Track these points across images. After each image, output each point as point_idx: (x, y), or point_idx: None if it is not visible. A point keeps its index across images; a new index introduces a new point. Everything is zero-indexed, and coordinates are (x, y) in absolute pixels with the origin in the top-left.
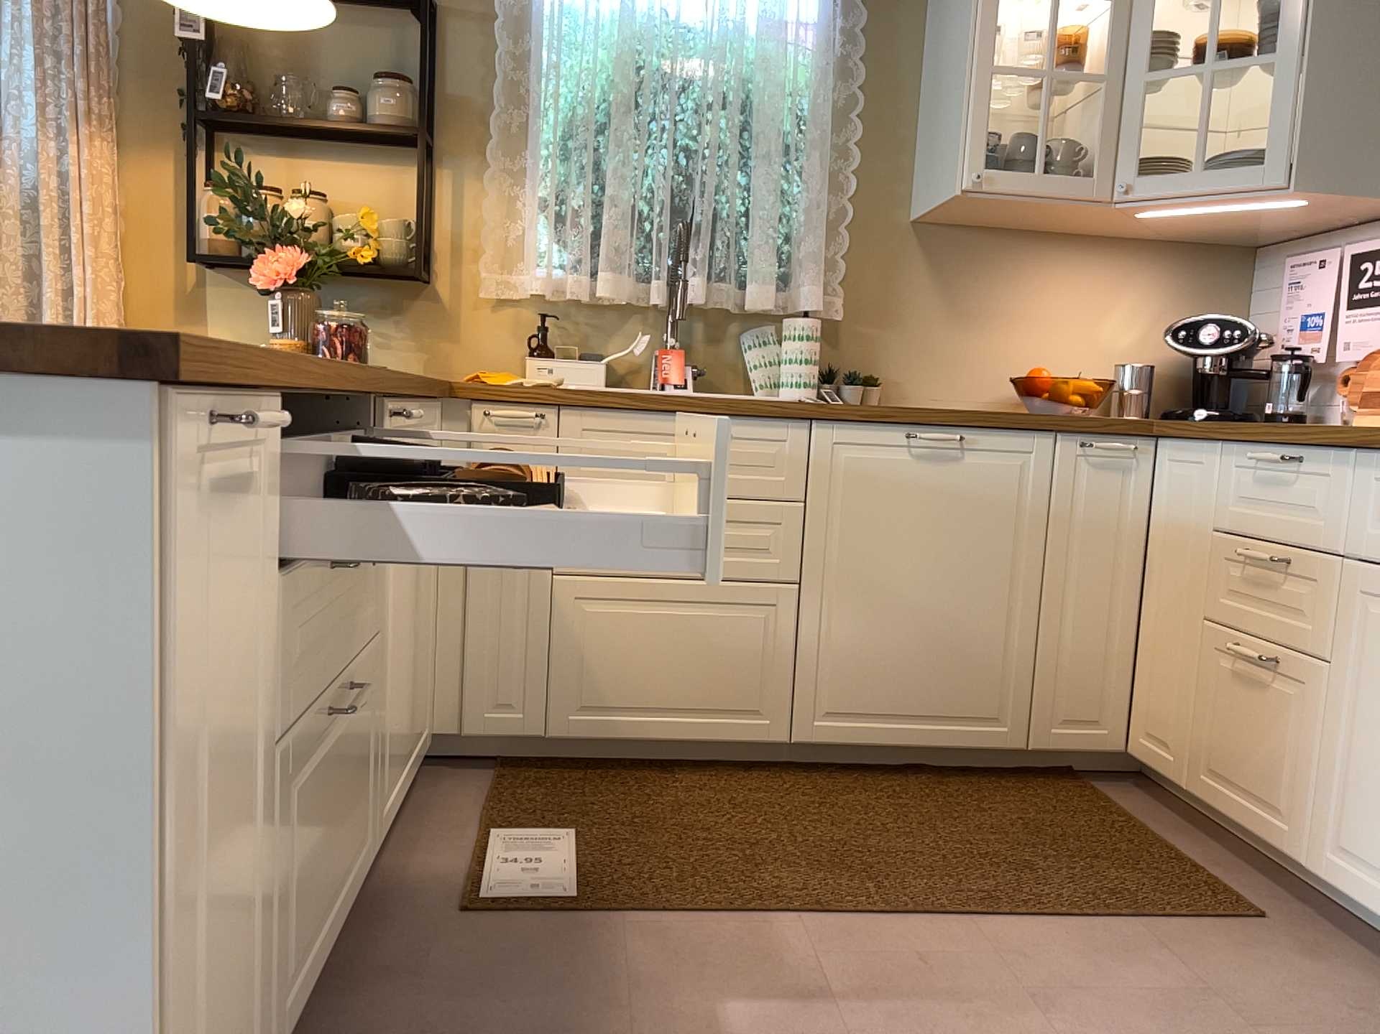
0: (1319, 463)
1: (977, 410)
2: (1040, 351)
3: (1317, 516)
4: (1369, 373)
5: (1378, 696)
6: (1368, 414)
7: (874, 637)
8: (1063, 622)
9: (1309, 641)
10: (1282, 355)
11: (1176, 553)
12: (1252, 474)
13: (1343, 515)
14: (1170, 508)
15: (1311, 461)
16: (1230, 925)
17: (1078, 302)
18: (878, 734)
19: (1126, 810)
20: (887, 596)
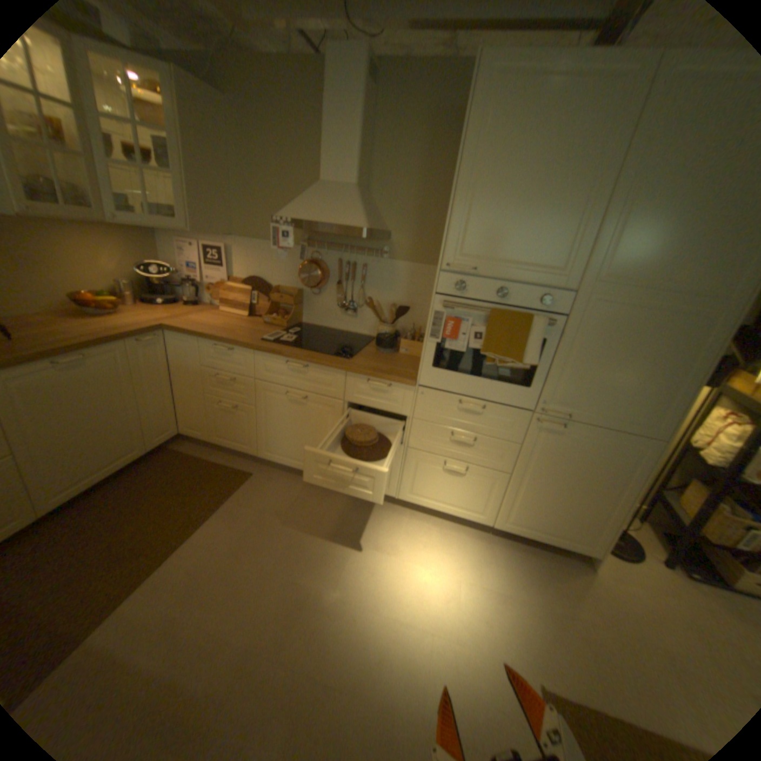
0: (240, 352)
1: (78, 338)
2: (71, 279)
3: (242, 367)
4: (218, 291)
5: (271, 415)
6: (223, 307)
7: (66, 455)
8: (146, 407)
9: (246, 401)
10: (180, 276)
11: (183, 372)
12: (212, 350)
13: (251, 368)
14: (176, 357)
15: (236, 350)
16: (246, 483)
17: (83, 254)
18: (83, 488)
19: (188, 456)
20: (66, 436)
